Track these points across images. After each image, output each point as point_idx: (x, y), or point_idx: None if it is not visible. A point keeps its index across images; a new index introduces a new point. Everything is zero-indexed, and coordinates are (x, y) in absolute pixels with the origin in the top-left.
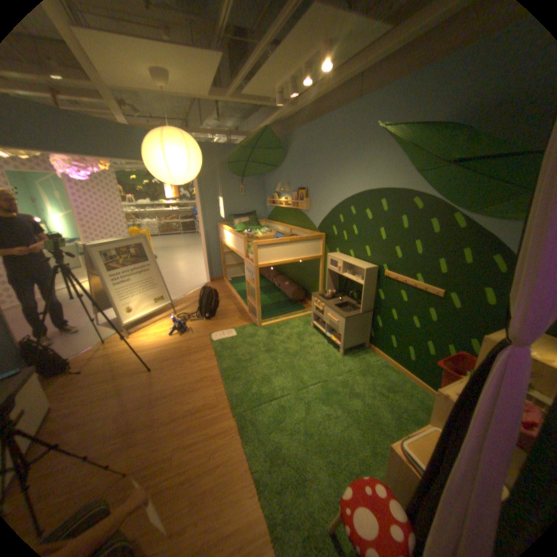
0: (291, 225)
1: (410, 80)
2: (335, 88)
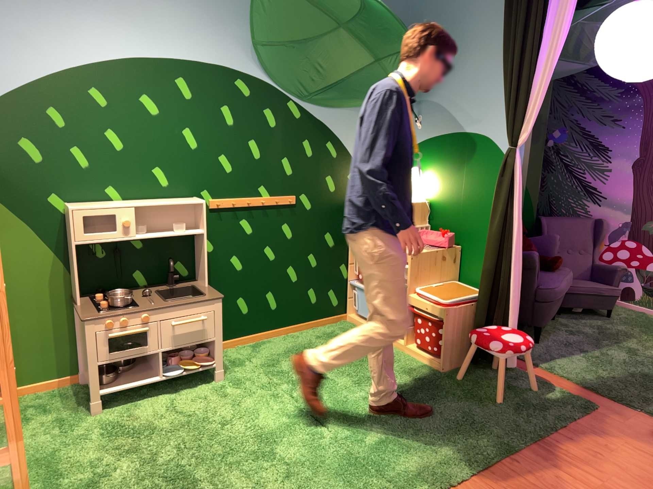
0: None
1: None
2: None
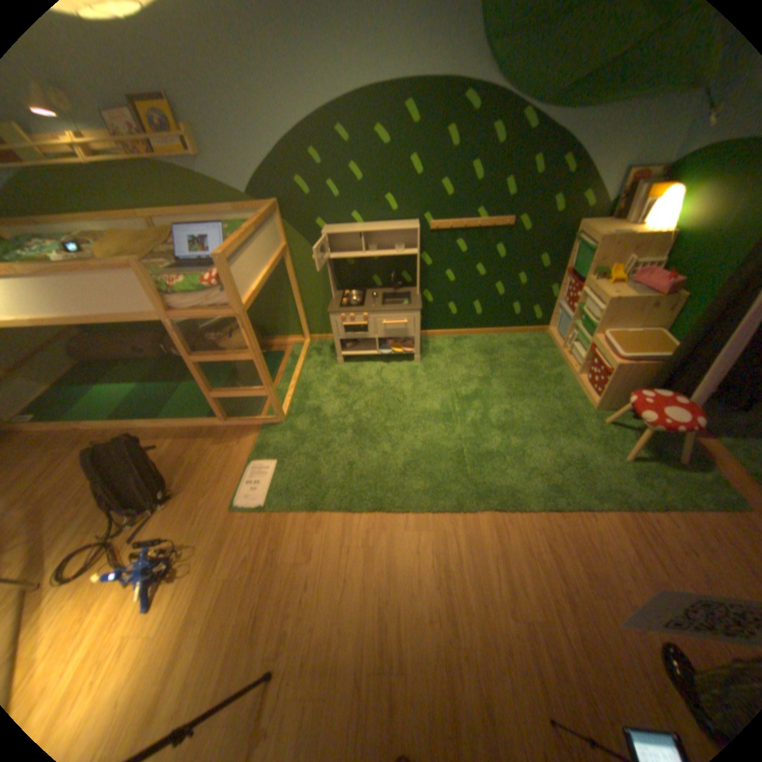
0: (133, 206)
1: None
2: None
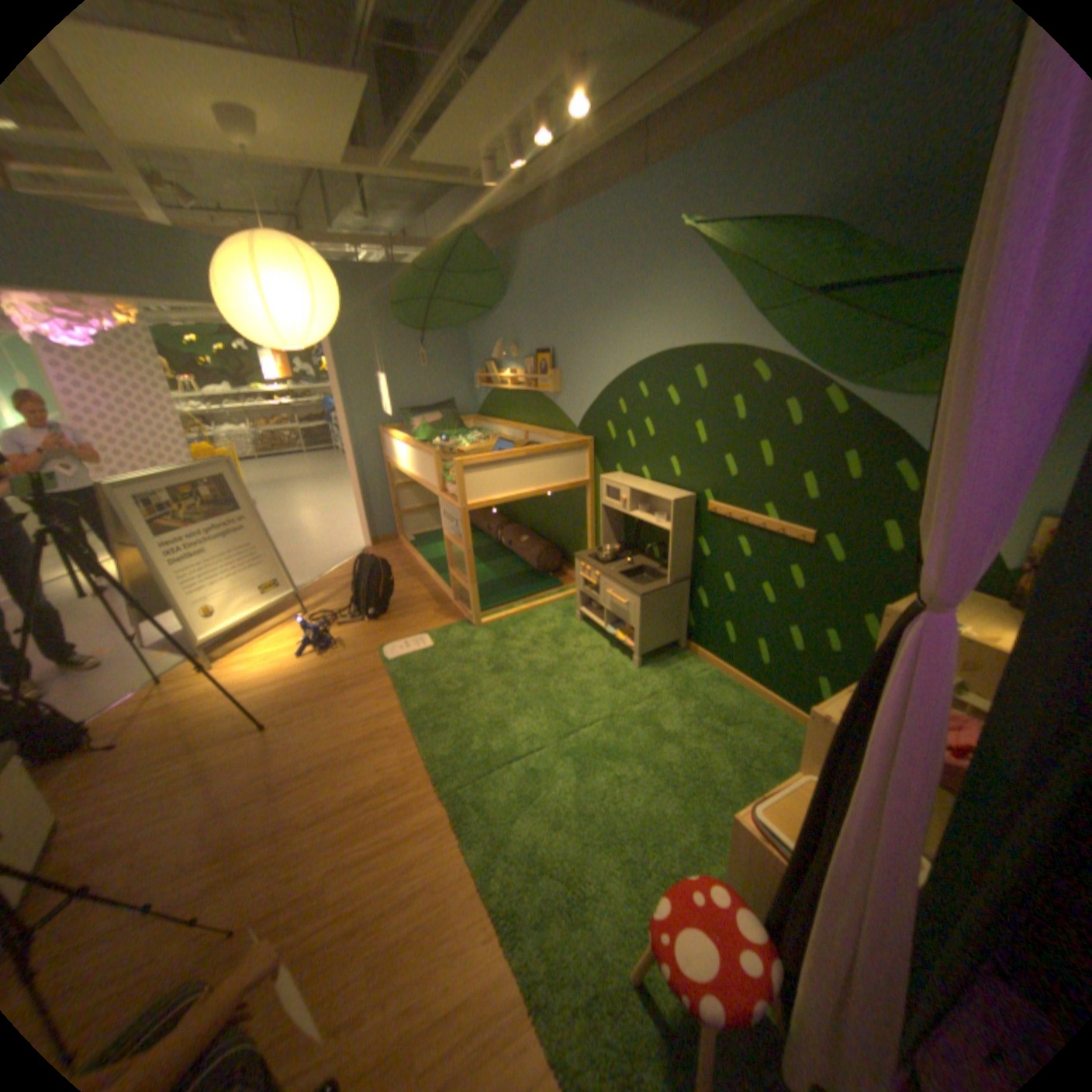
0: (525, 423)
1: (737, 134)
2: (596, 148)
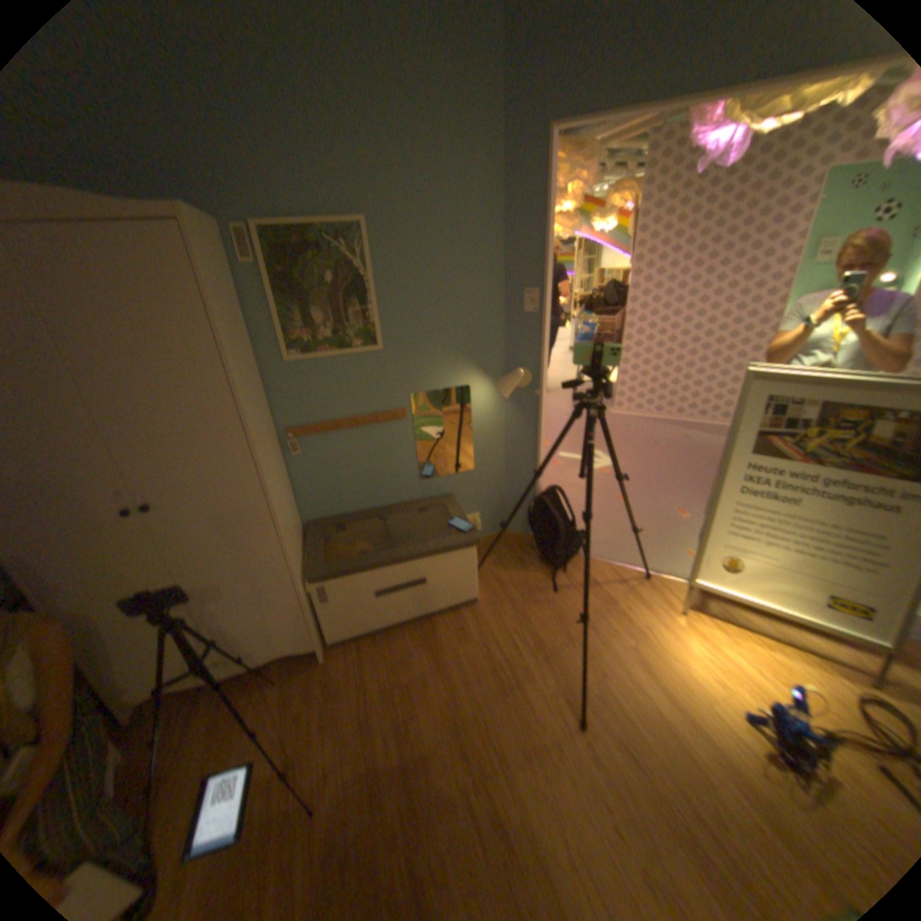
0: None
1: None
2: None
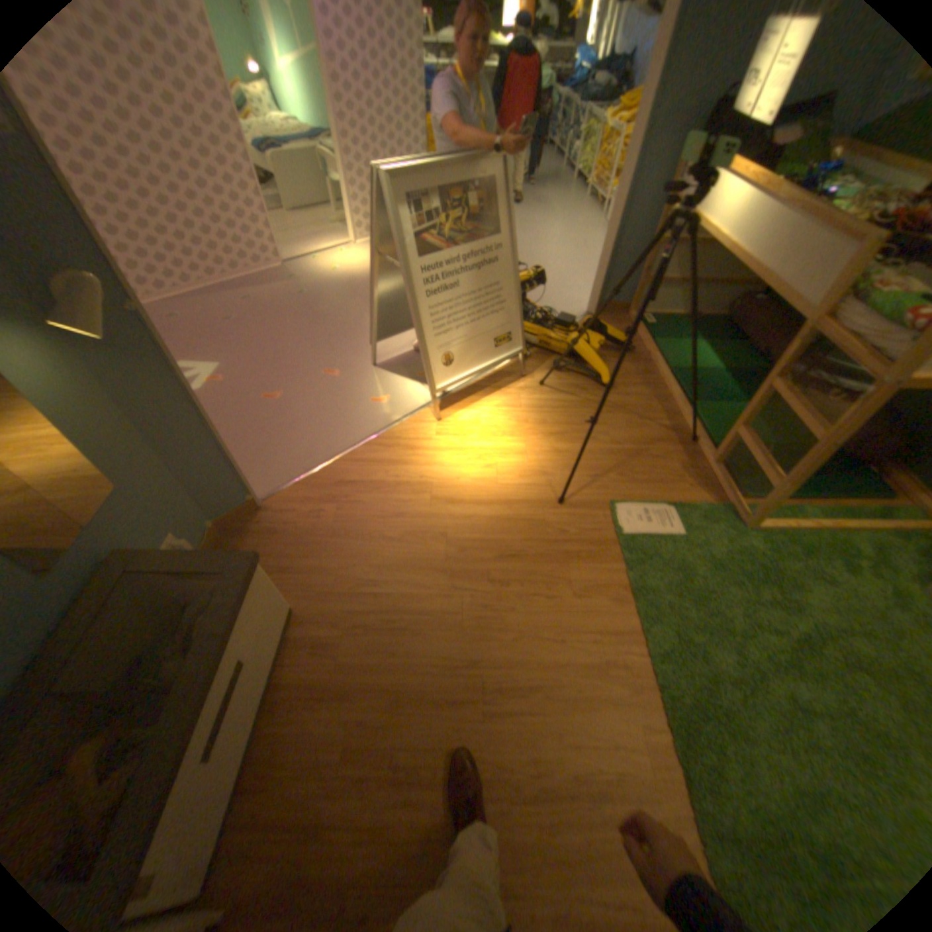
0: None
1: None
2: None
